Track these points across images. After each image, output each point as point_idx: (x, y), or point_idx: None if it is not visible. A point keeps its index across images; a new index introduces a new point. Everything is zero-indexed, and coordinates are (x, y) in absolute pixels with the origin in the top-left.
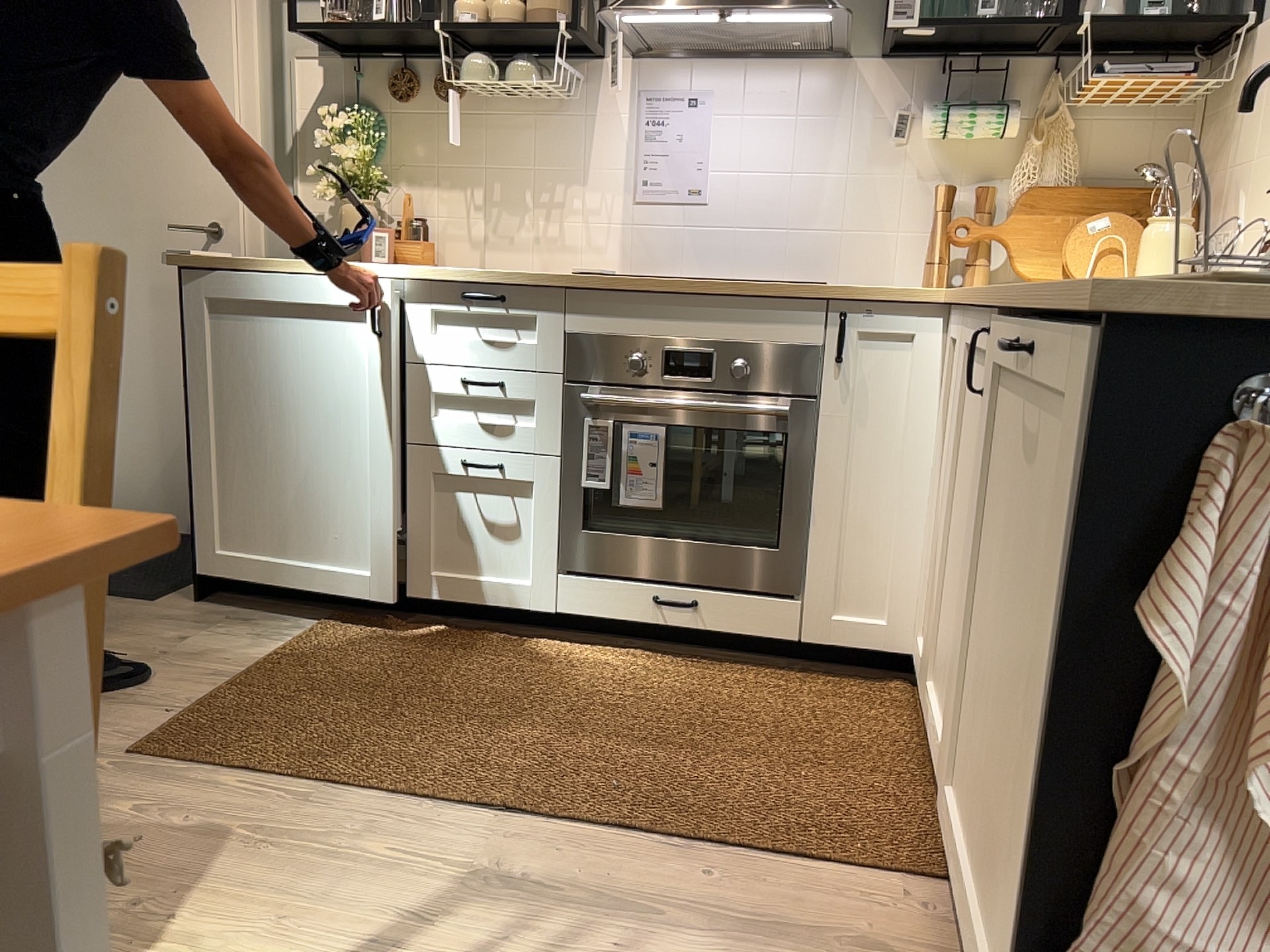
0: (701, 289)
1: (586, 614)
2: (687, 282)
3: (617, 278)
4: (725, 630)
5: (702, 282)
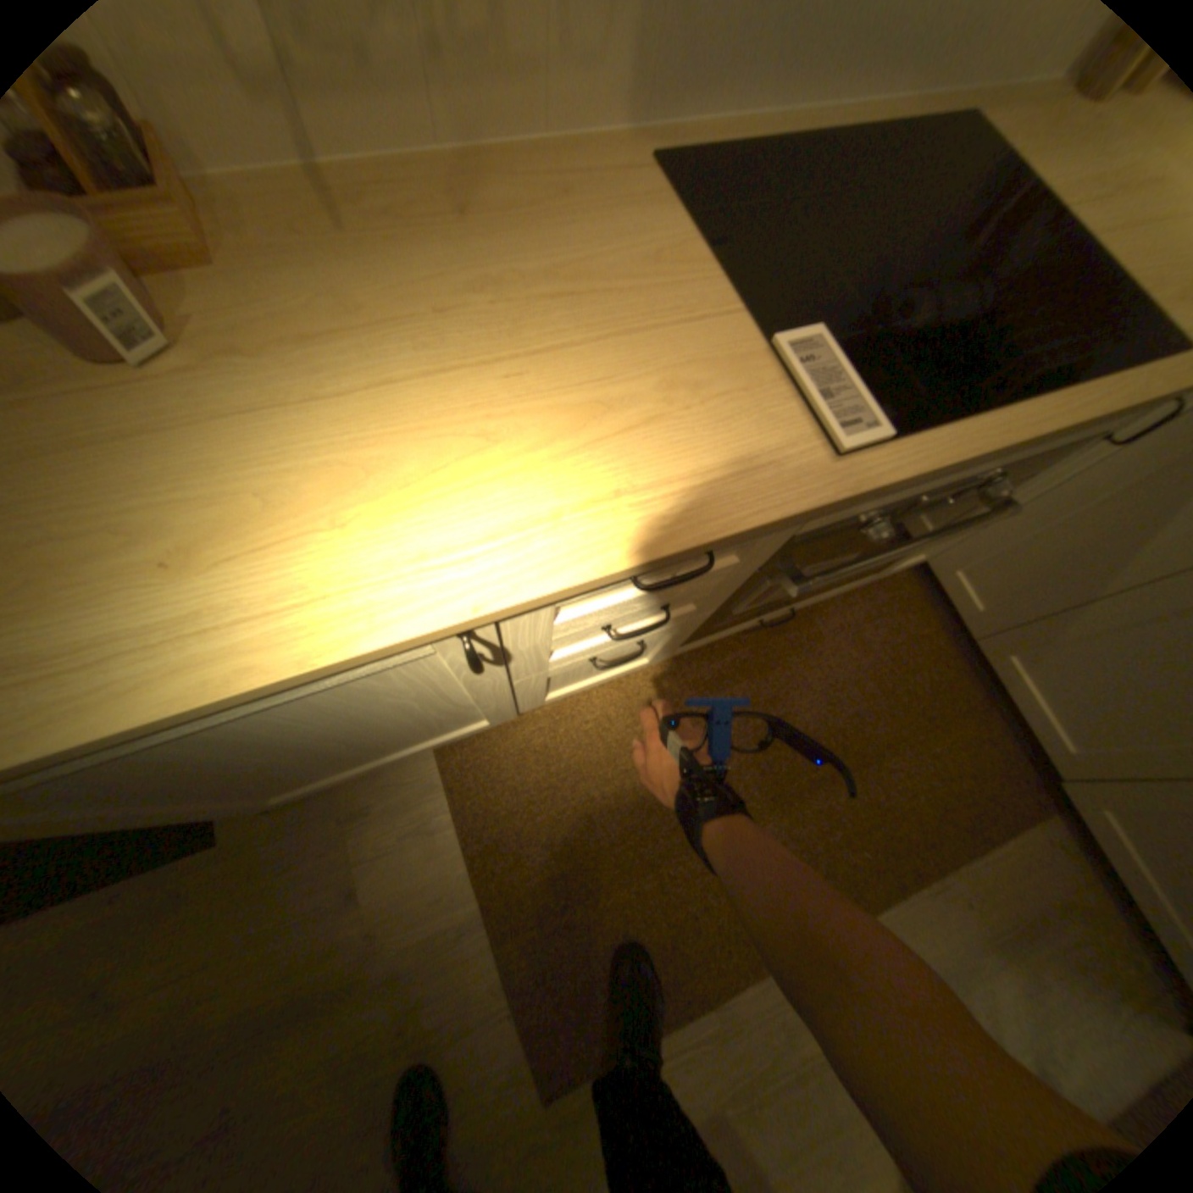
0: (1059, 431)
1: (695, 647)
2: (1049, 429)
3: (944, 460)
4: (806, 606)
5: (1069, 424)
